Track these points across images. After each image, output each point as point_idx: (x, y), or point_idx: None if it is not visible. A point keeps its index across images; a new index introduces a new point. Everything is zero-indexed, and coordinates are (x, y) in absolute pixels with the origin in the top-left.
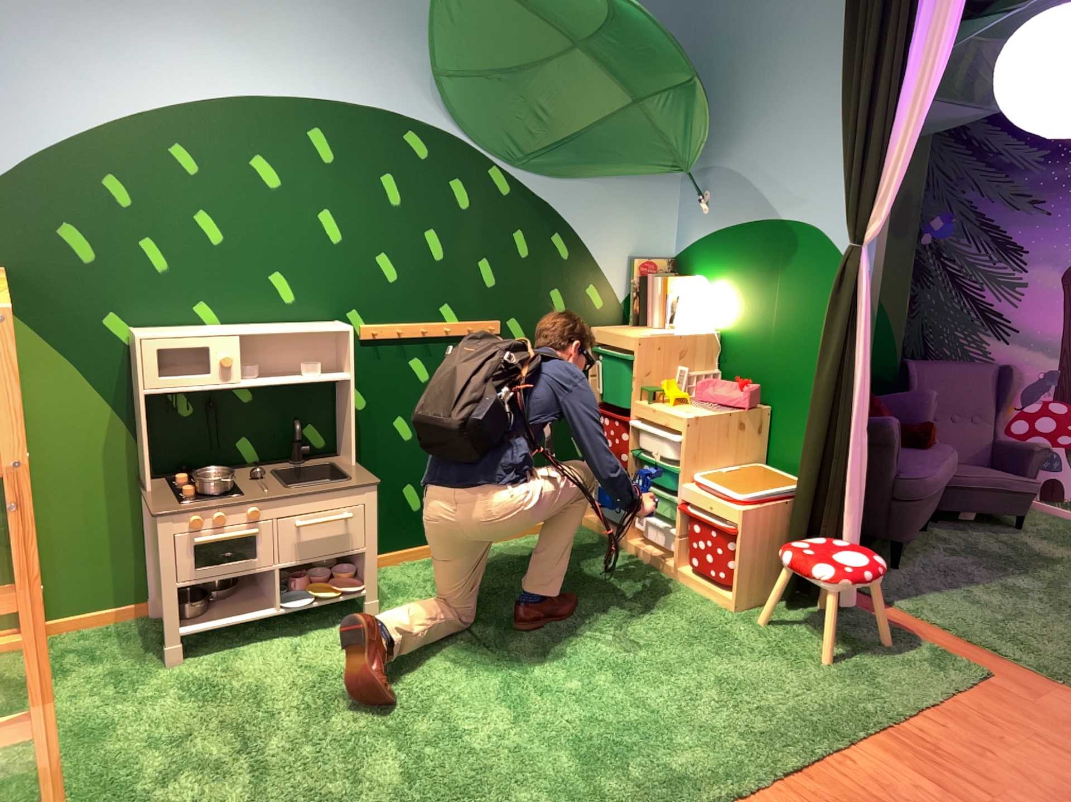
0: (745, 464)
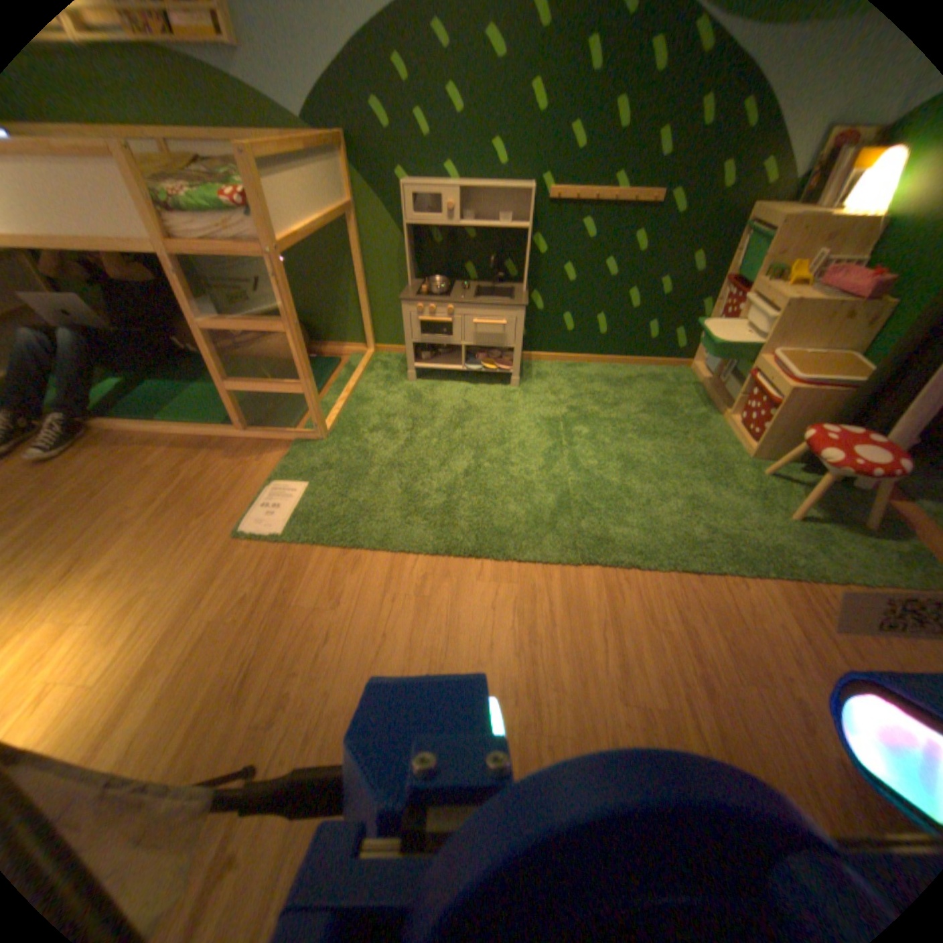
0: (839, 352)
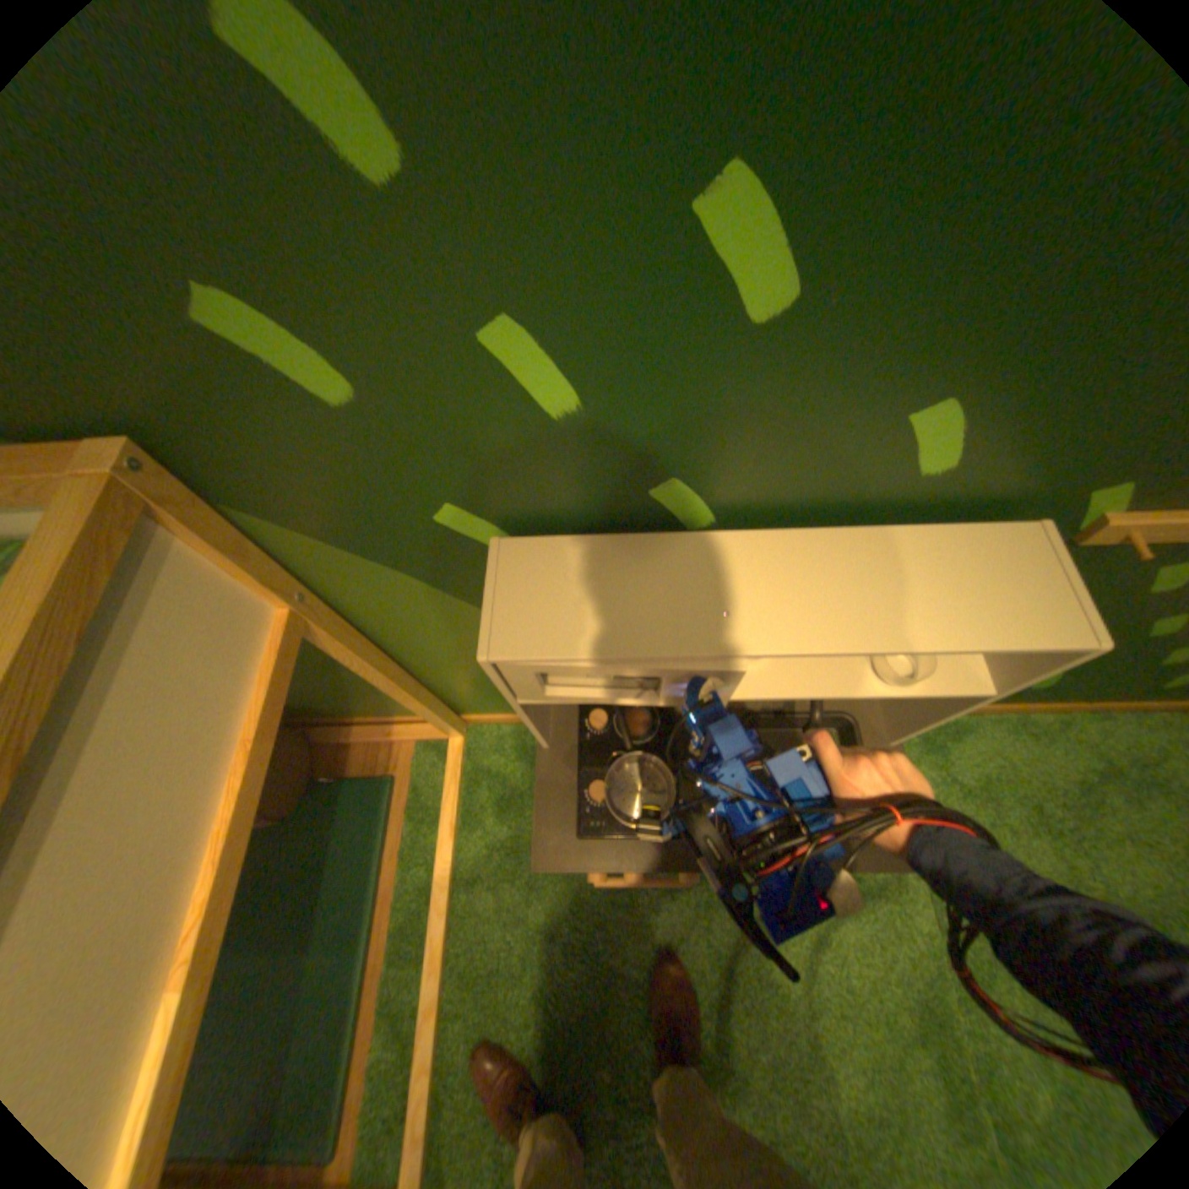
0: None
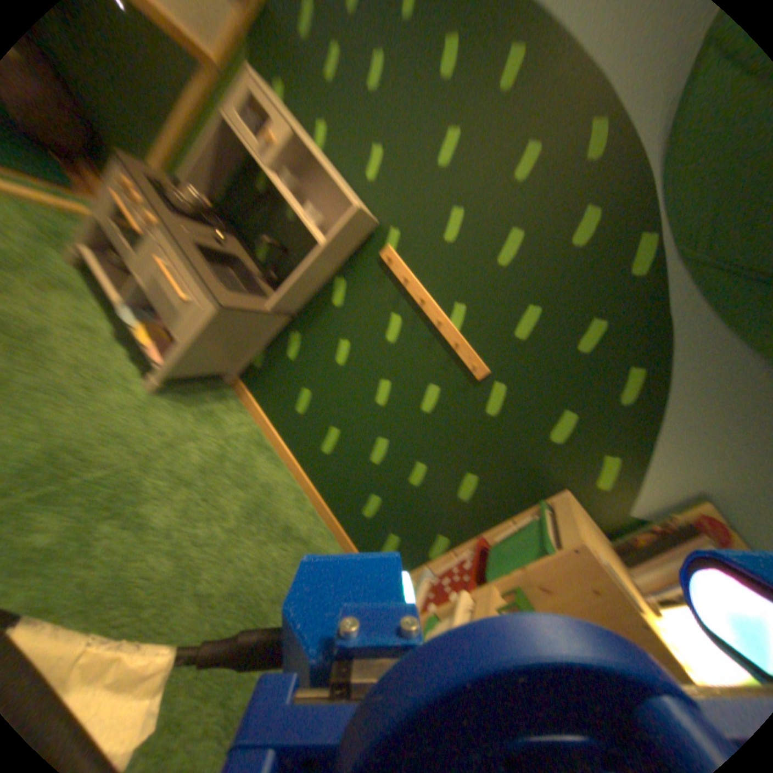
0: None
